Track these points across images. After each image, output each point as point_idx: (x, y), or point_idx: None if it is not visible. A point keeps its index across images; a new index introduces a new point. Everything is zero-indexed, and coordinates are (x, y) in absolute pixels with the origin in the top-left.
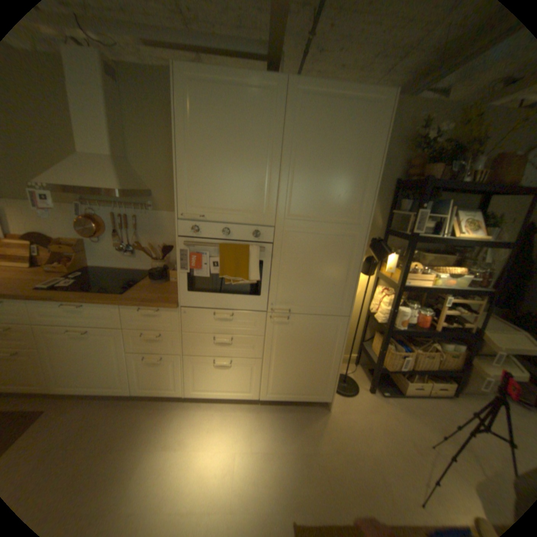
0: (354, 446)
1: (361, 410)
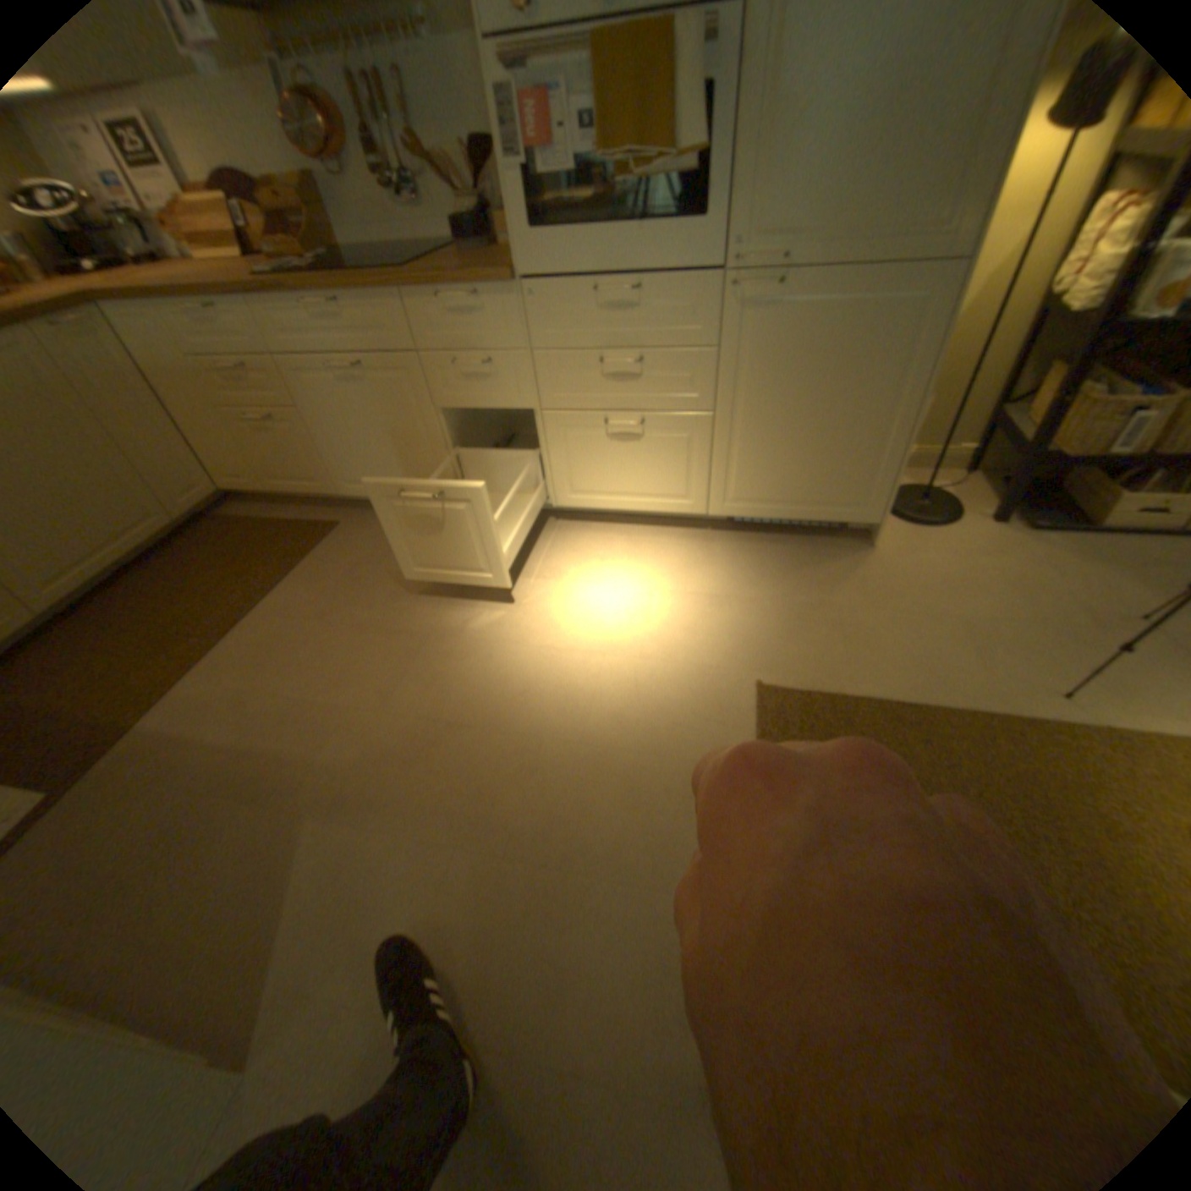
0: (922, 600)
1: (960, 547)
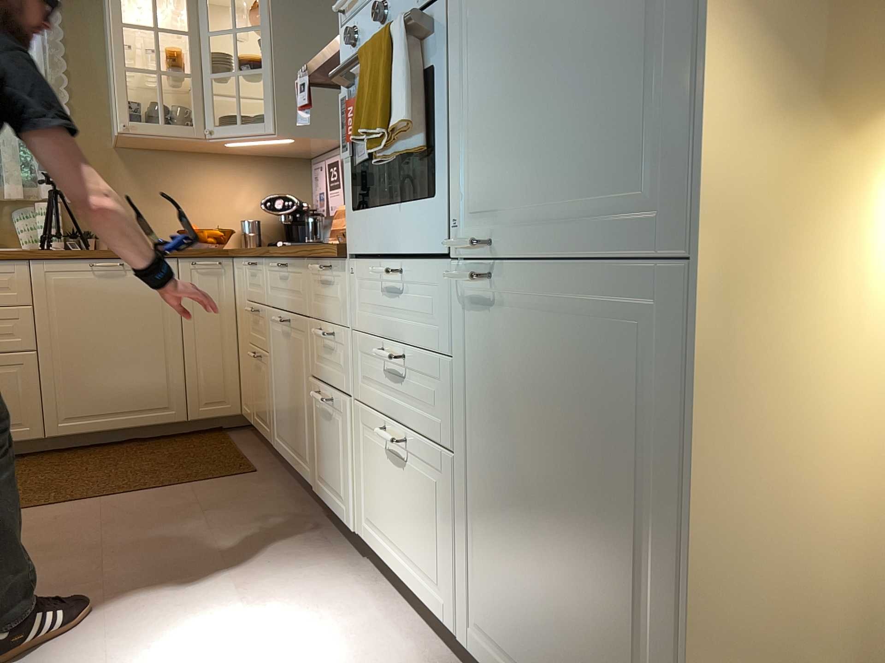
0: None
1: None
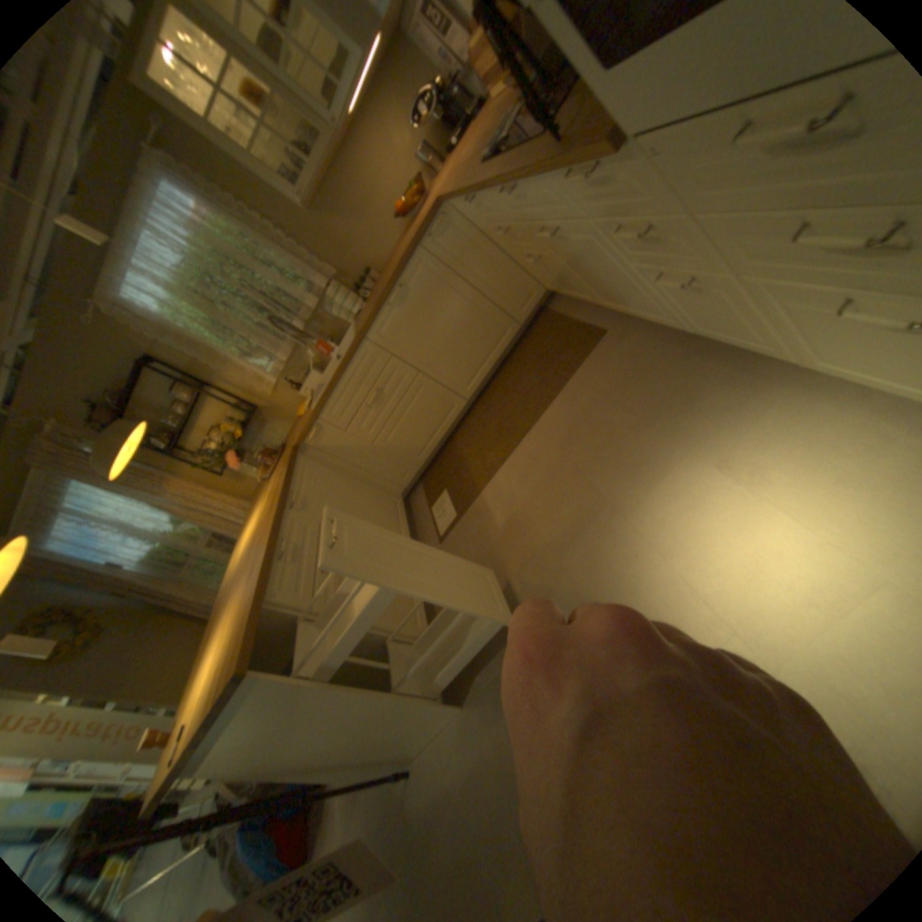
0: None
1: None
